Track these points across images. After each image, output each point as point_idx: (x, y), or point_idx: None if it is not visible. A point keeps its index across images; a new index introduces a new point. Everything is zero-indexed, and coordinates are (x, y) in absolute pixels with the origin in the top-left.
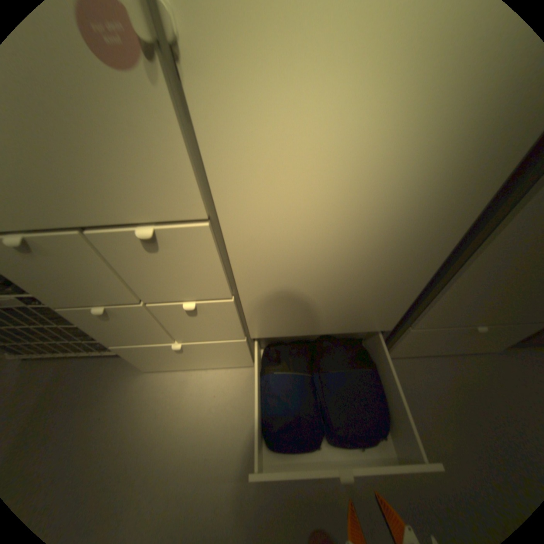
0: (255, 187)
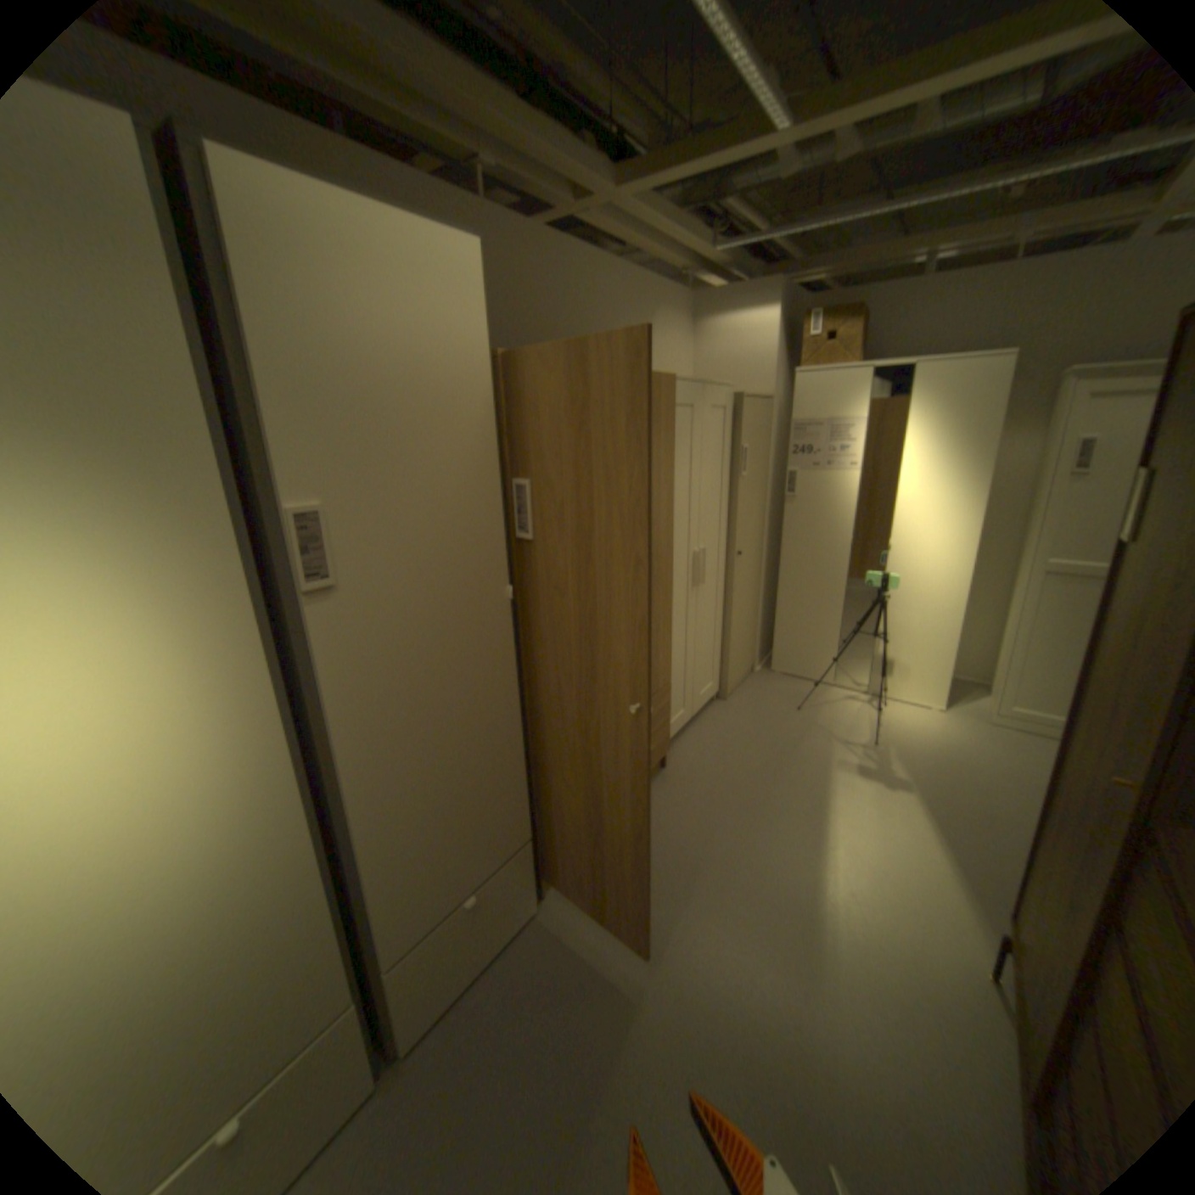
0: None
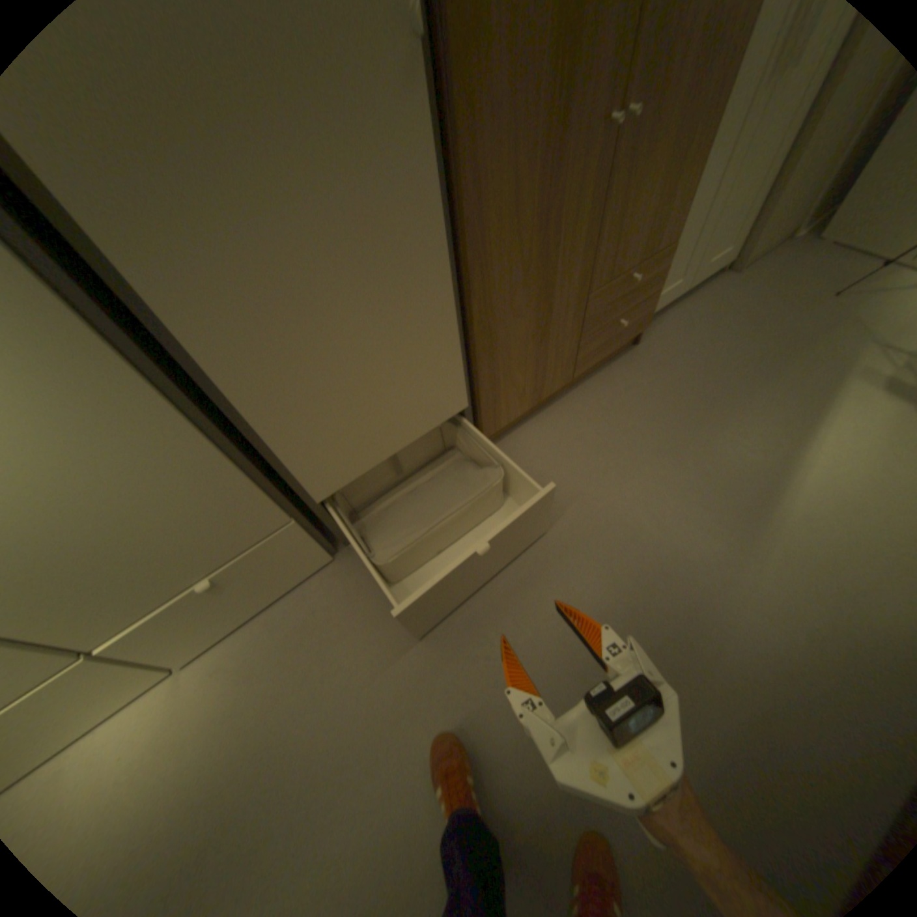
0: None
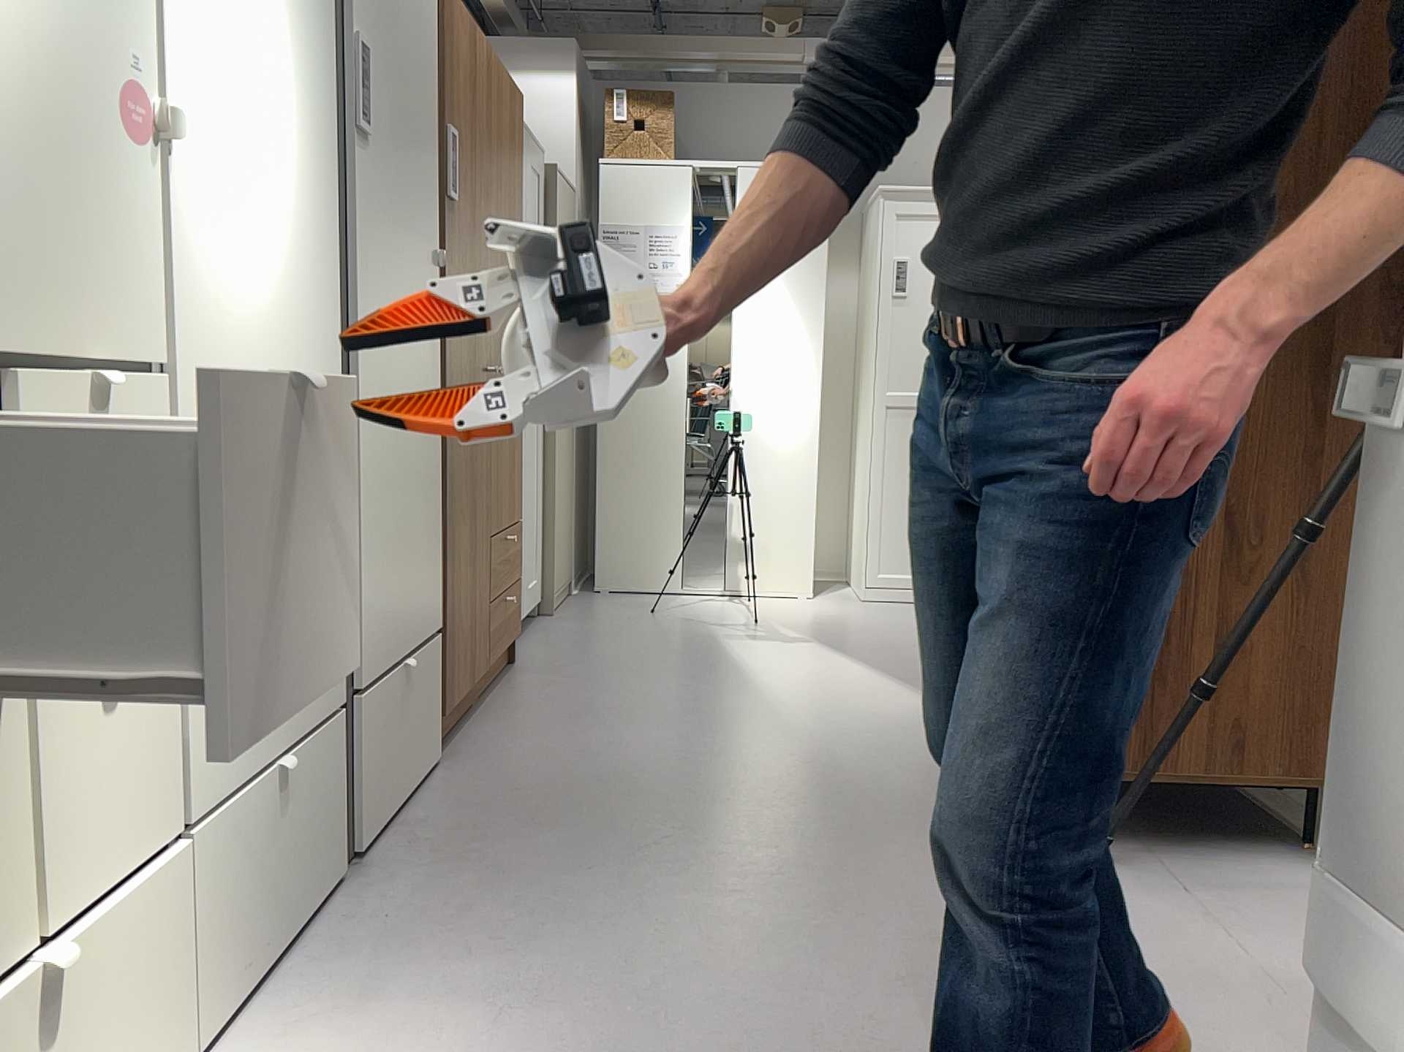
0: (198, 321)
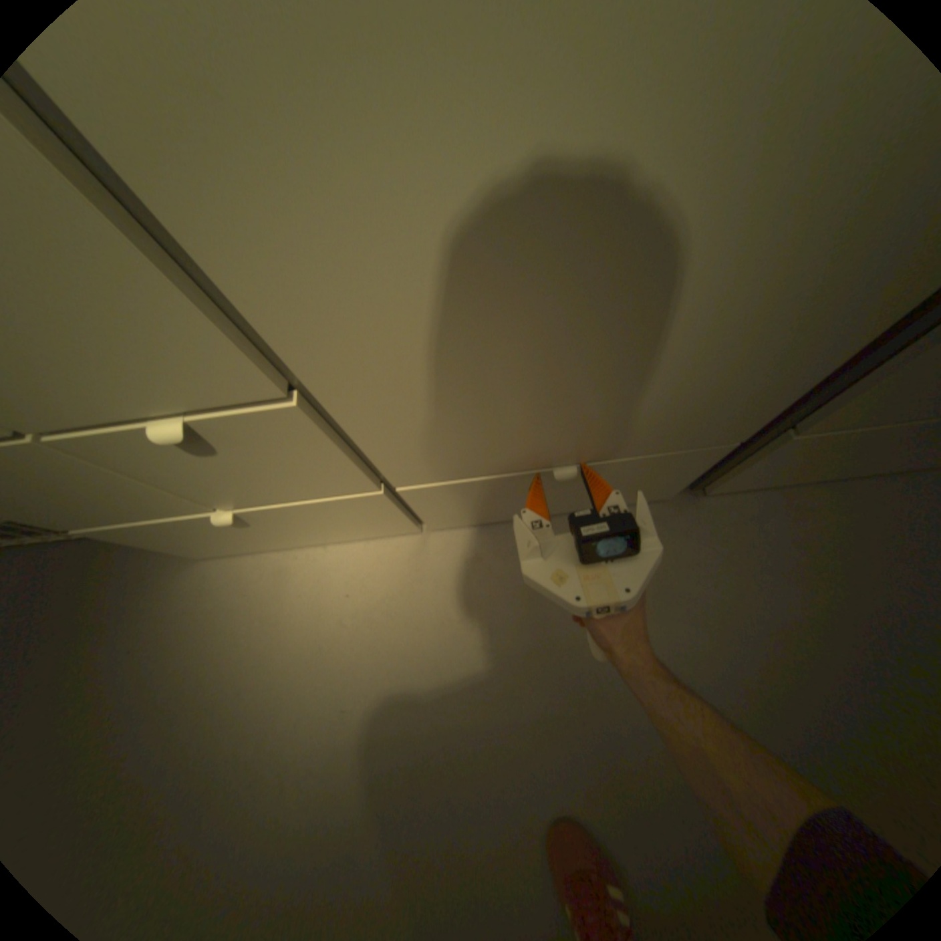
0: None
